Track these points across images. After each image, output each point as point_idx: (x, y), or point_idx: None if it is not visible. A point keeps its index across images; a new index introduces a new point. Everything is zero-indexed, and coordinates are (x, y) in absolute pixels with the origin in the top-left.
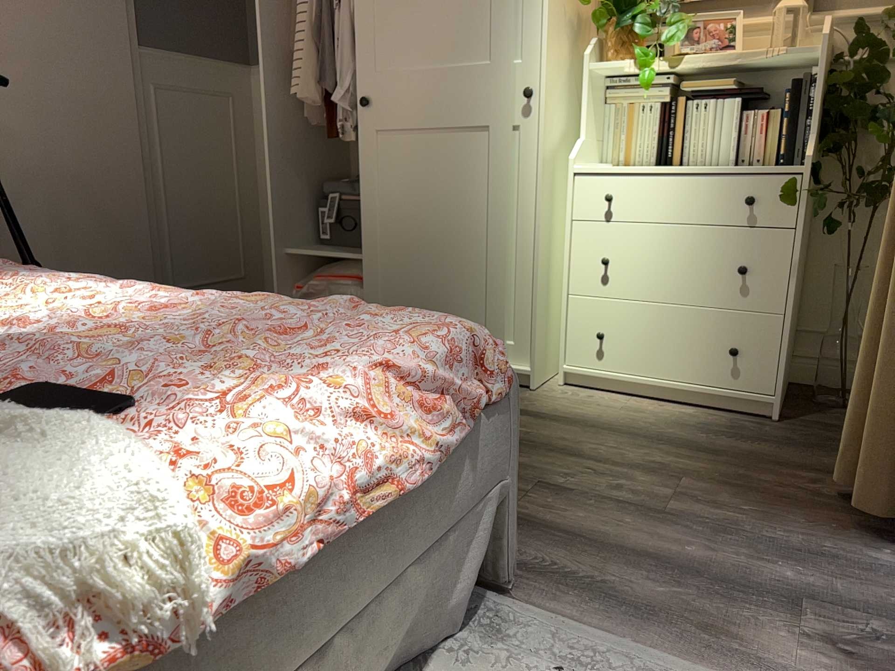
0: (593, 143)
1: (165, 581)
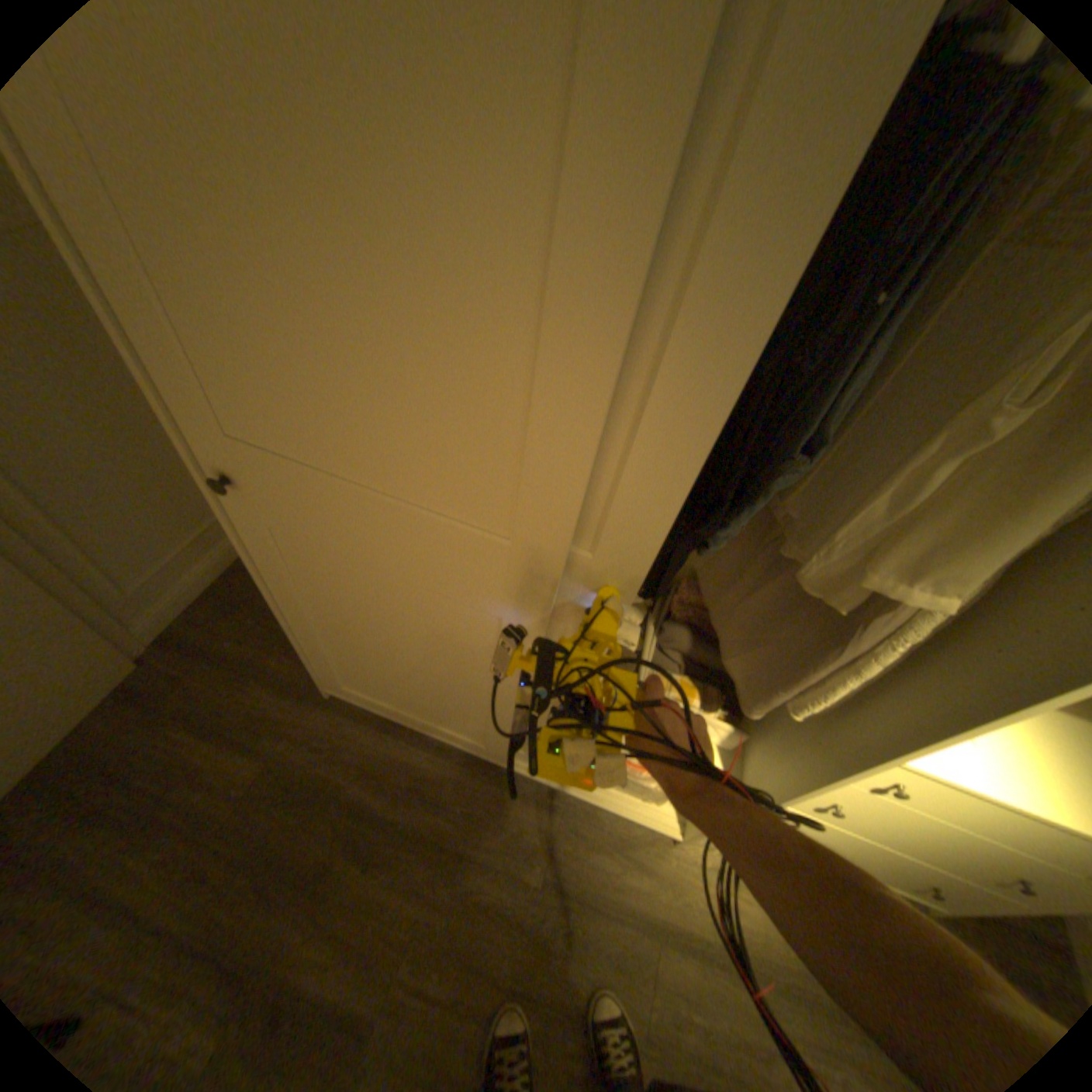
0: None
1: None
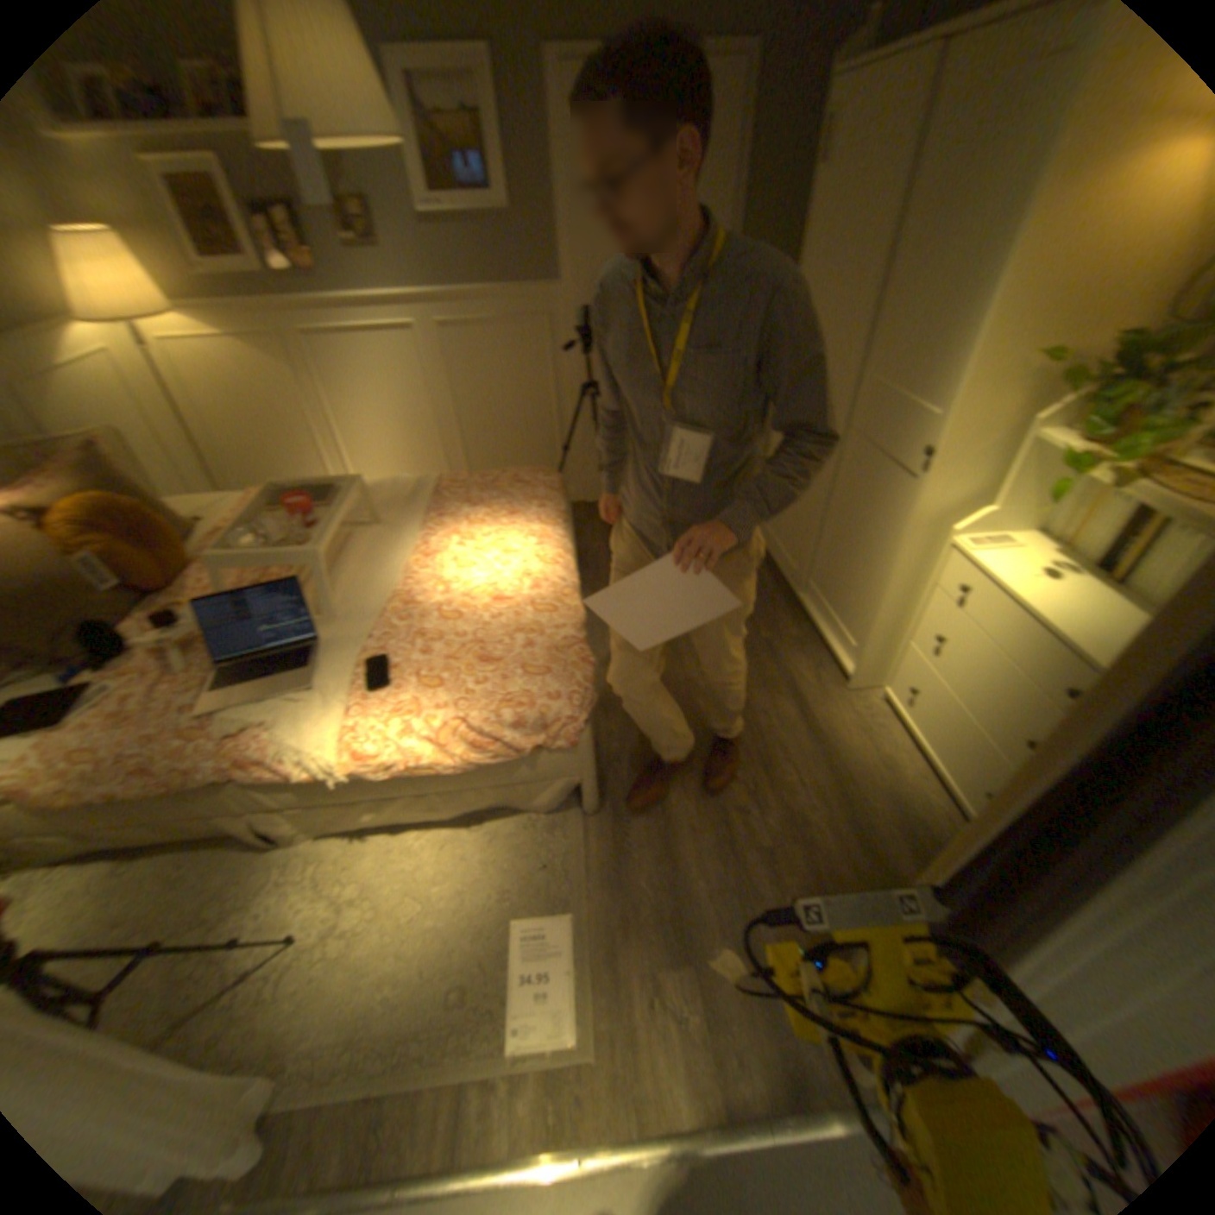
0: (1024, 509)
1: (336, 762)
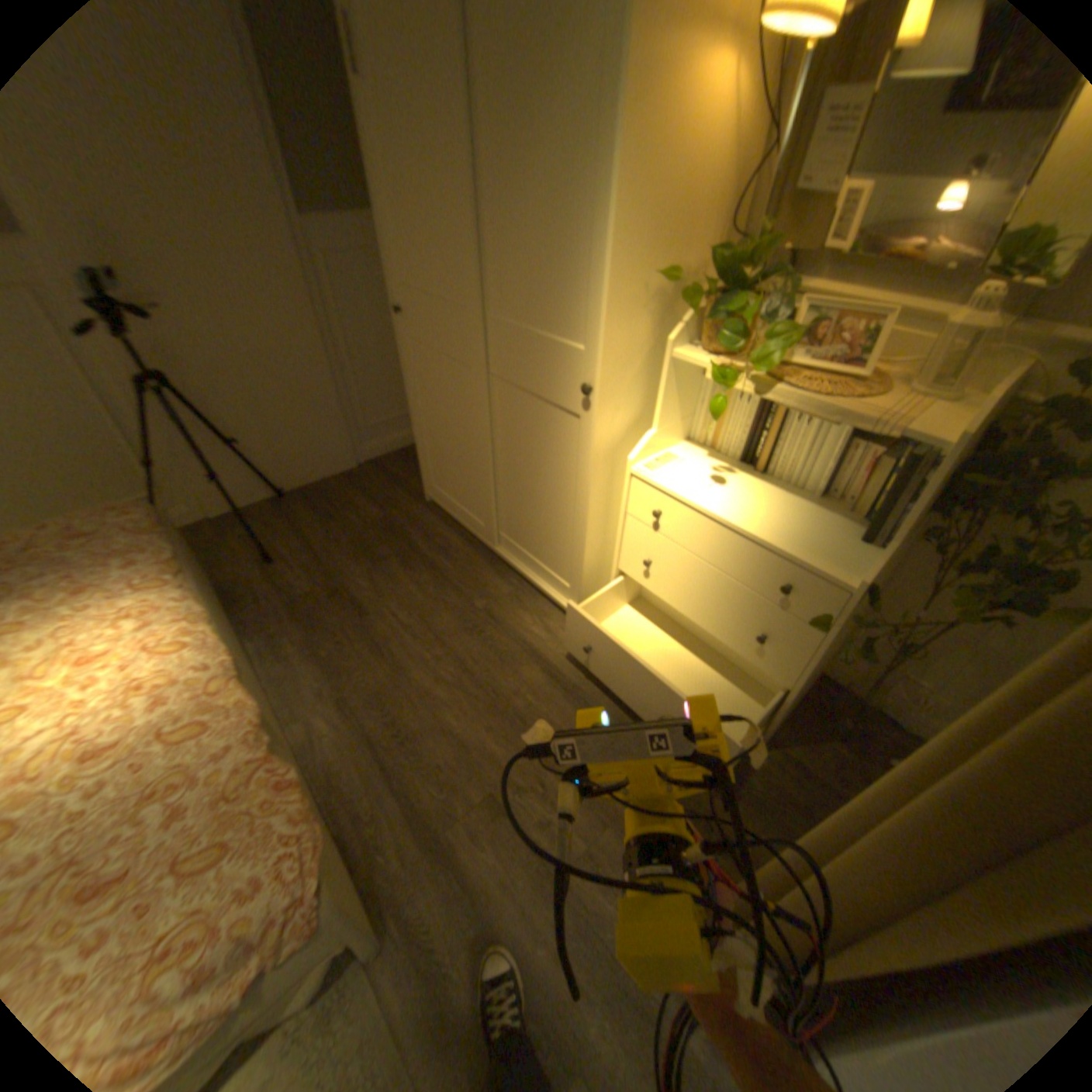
0: (672, 425)
1: None
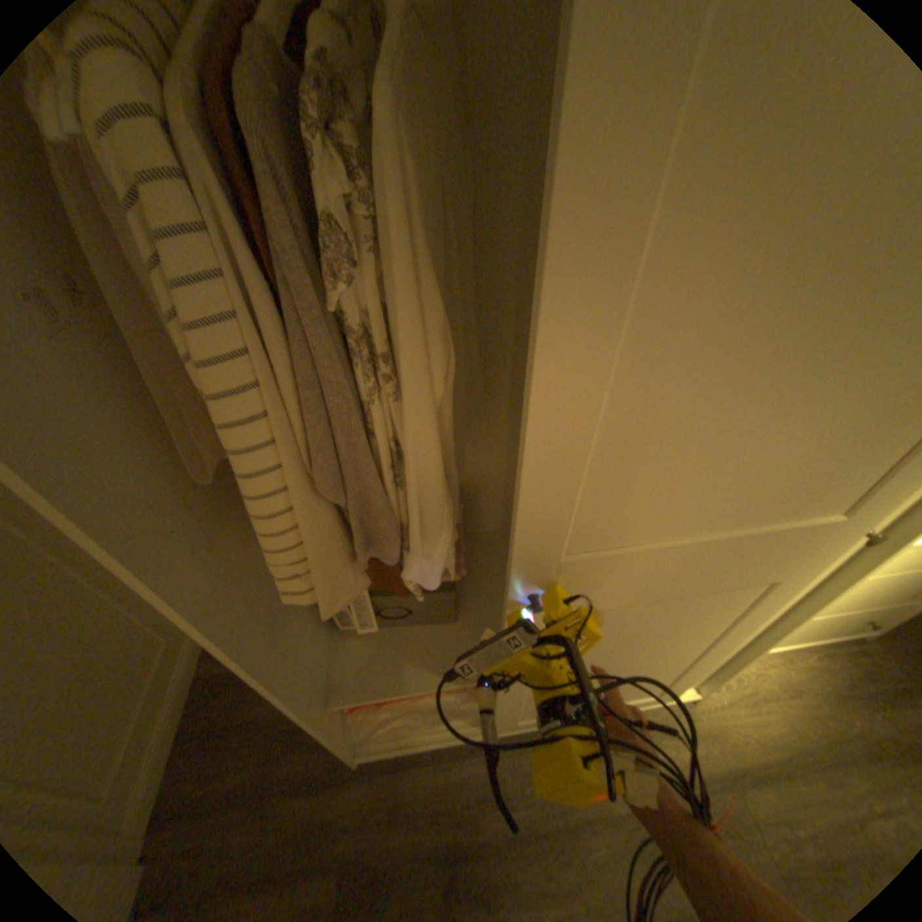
0: None
1: None
